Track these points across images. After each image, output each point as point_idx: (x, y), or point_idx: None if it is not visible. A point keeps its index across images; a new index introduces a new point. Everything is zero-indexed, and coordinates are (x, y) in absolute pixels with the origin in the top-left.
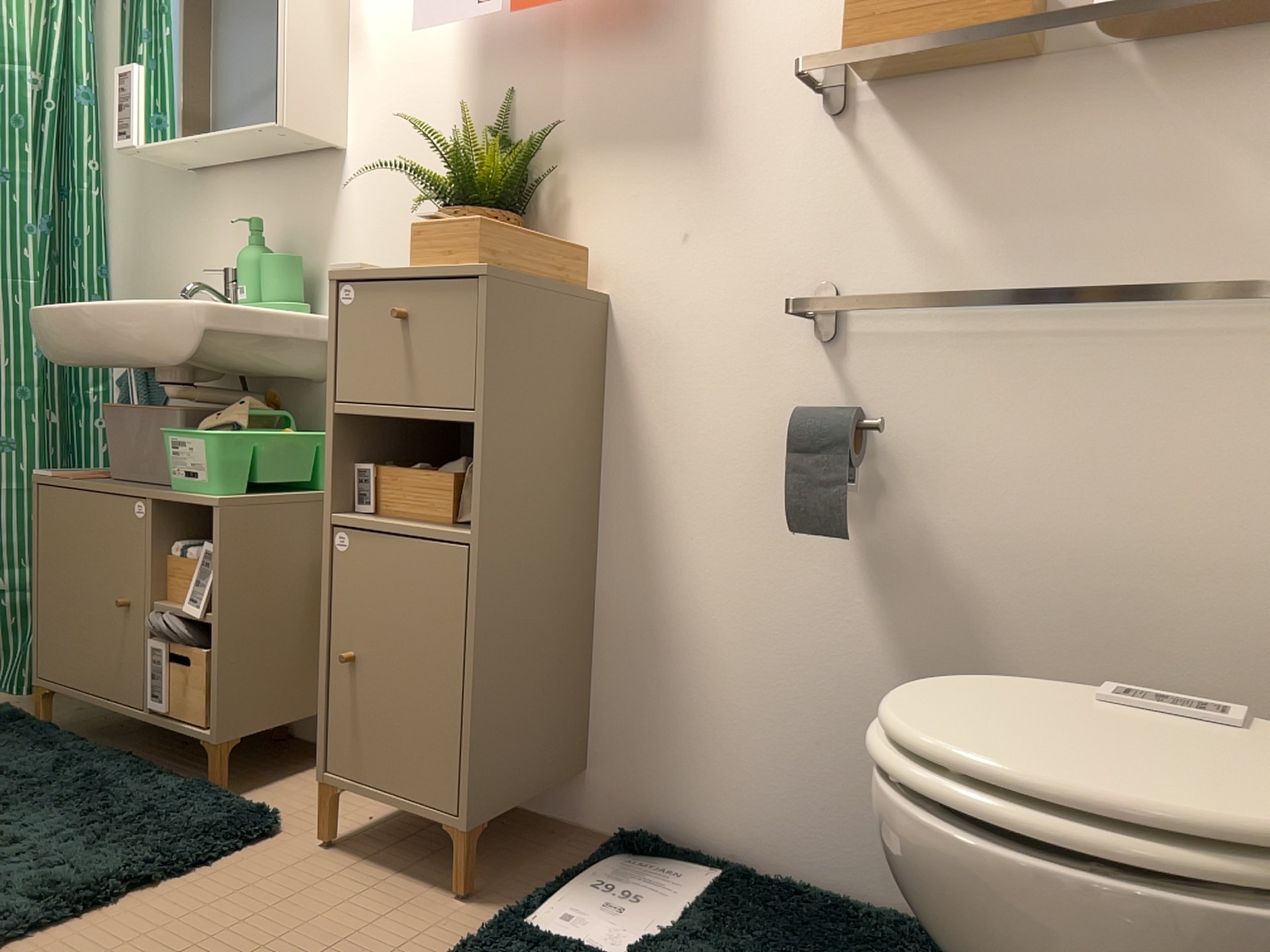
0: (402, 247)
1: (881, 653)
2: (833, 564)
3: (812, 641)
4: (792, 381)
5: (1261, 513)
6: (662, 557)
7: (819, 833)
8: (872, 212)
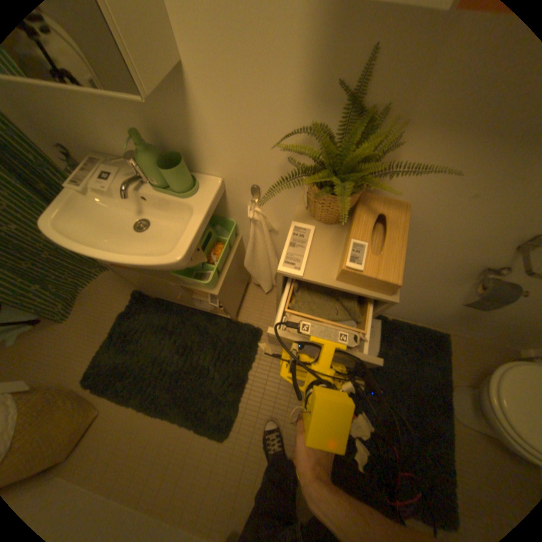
0: (250, 148)
1: (458, 304)
2: (459, 293)
3: (434, 298)
4: (488, 256)
5: None
6: None
7: (409, 316)
8: None
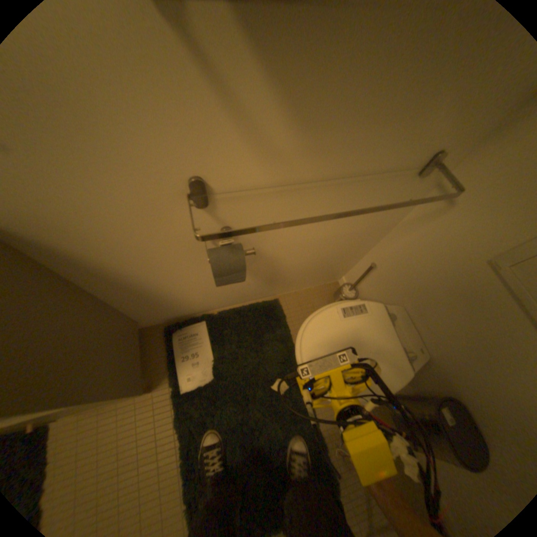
0: None
1: None
2: None
3: None
4: (185, 224)
5: (368, 223)
6: (137, 287)
7: (228, 302)
8: (227, 121)
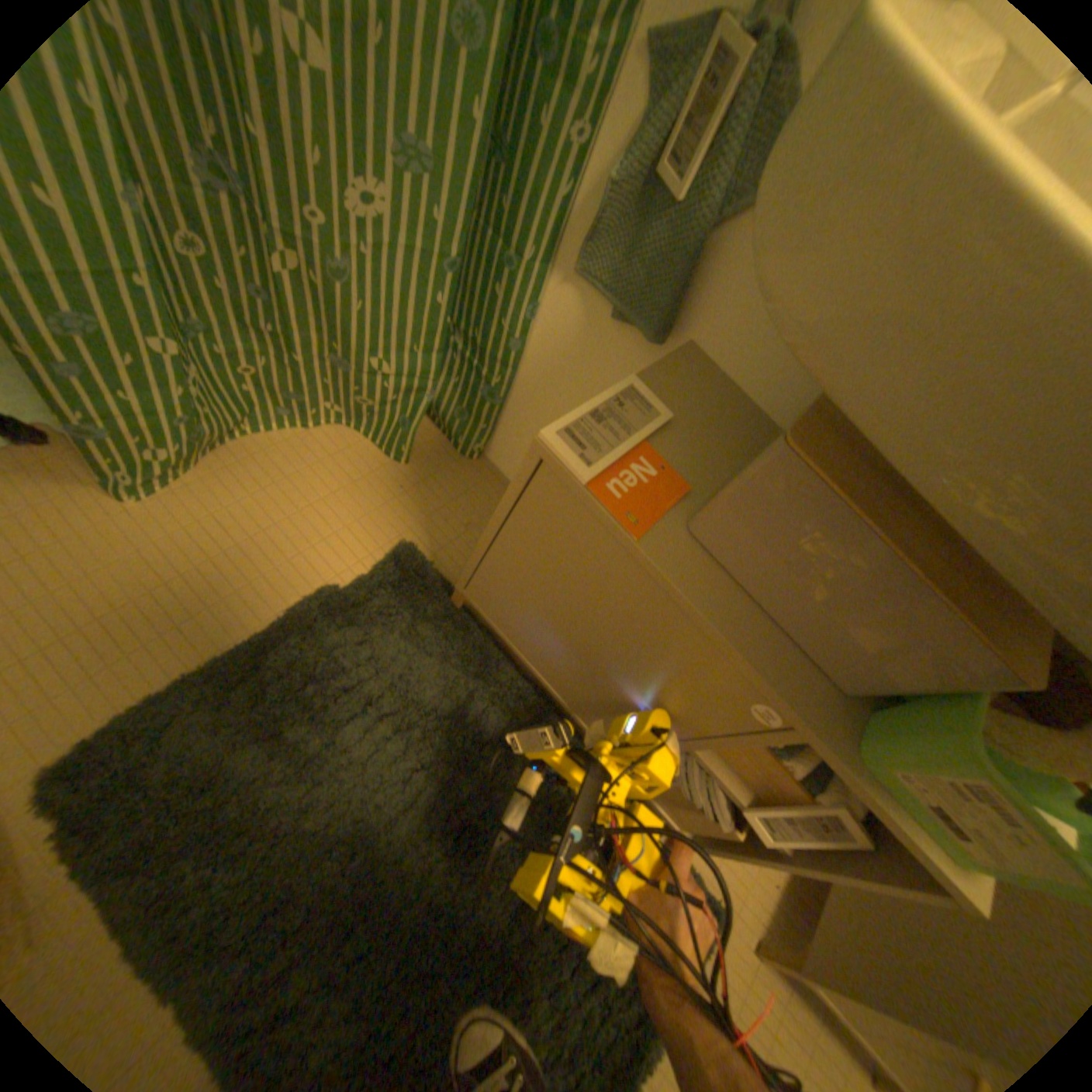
0: None
1: None
2: None
3: None
4: None
5: None
6: None
7: None
8: None
